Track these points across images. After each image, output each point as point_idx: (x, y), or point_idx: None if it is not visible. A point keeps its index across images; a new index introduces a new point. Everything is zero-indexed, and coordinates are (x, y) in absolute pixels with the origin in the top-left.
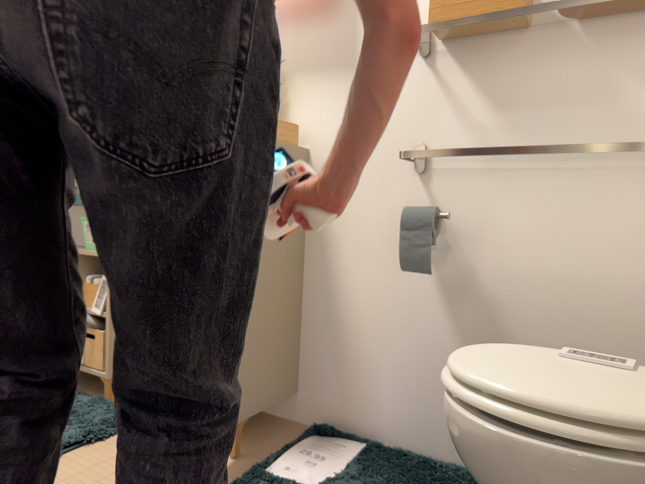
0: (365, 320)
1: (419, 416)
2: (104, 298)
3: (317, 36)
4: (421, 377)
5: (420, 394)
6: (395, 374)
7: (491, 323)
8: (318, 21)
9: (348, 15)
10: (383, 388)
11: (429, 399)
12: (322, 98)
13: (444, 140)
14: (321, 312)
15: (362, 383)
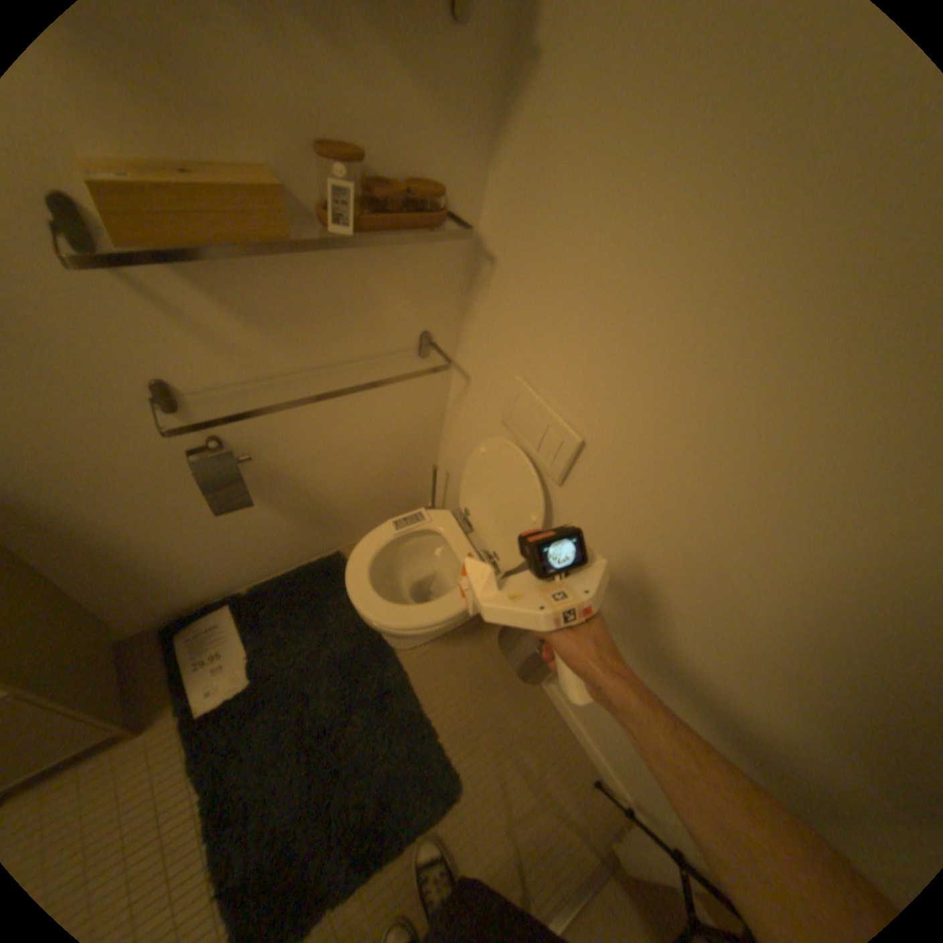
0: (167, 546)
1: (258, 562)
2: None
3: None
4: (250, 545)
5: (254, 553)
6: (224, 557)
7: (301, 490)
8: None
9: None
10: (215, 569)
11: (263, 550)
12: None
13: (192, 369)
14: (95, 571)
15: (191, 578)
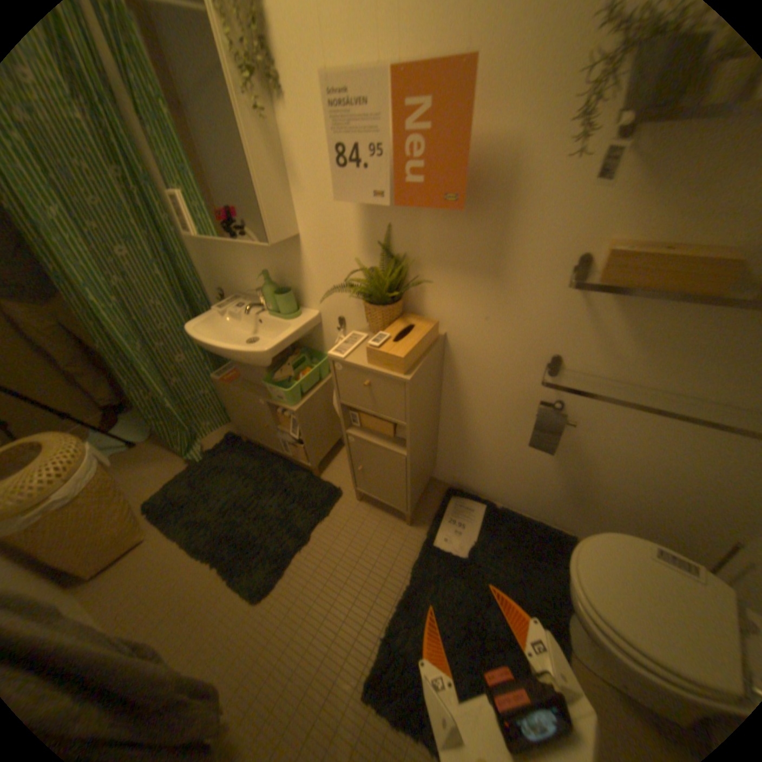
0: (489, 447)
1: (522, 497)
2: (298, 431)
3: (458, 232)
4: (527, 482)
5: (525, 489)
6: (508, 476)
7: (588, 472)
8: (459, 214)
9: (496, 216)
10: (498, 480)
11: (531, 492)
12: (461, 294)
13: (582, 357)
14: (454, 435)
15: (484, 474)
